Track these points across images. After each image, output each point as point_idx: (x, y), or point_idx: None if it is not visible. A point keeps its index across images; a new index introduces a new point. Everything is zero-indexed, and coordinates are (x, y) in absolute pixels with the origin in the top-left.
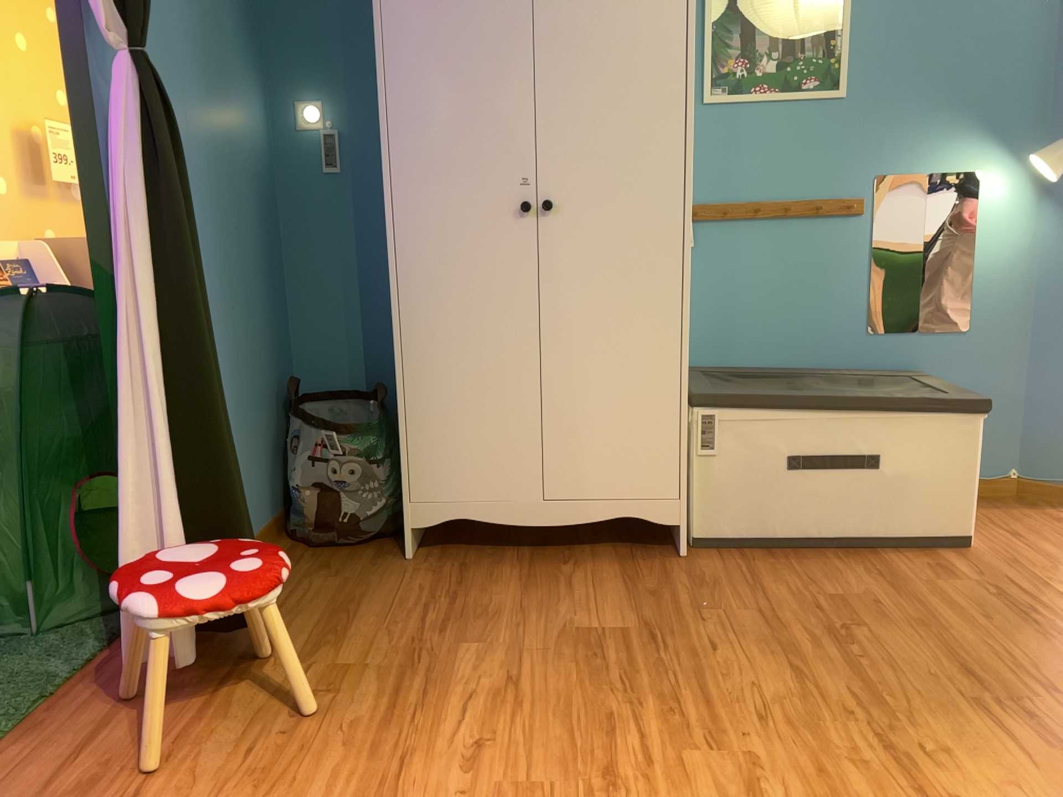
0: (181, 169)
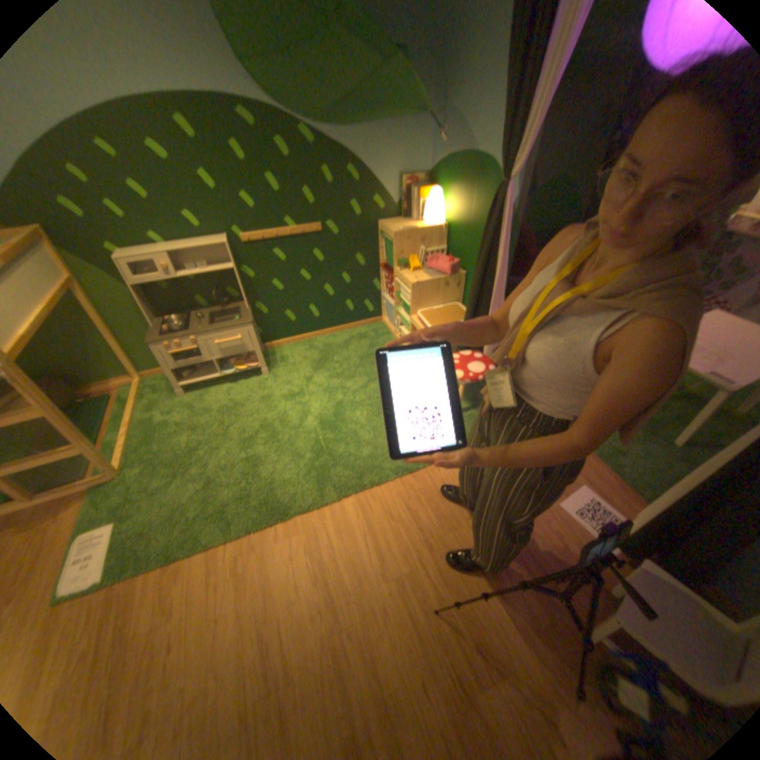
0: None
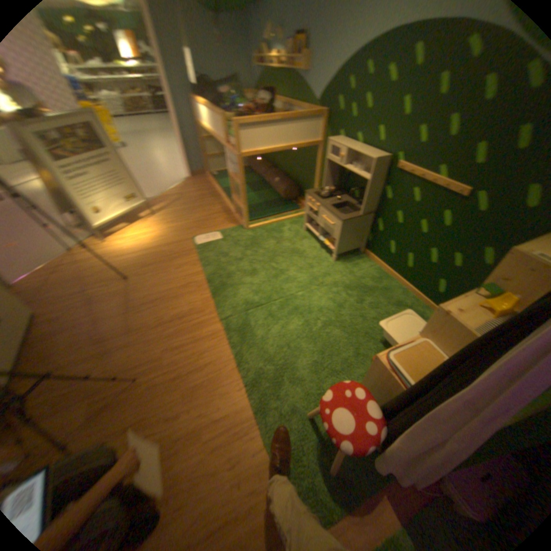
0: None
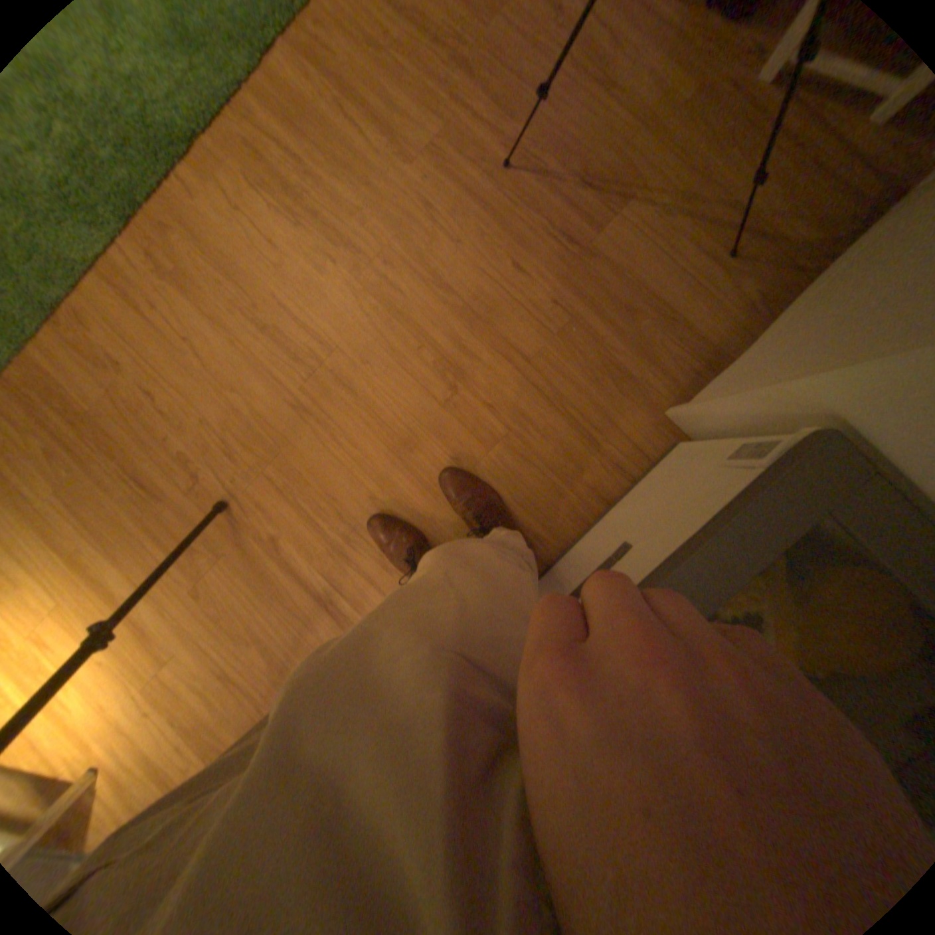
0: None
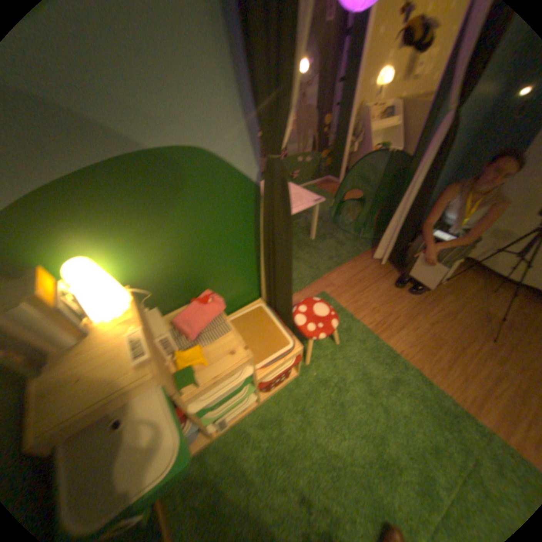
0: (448, 149)
